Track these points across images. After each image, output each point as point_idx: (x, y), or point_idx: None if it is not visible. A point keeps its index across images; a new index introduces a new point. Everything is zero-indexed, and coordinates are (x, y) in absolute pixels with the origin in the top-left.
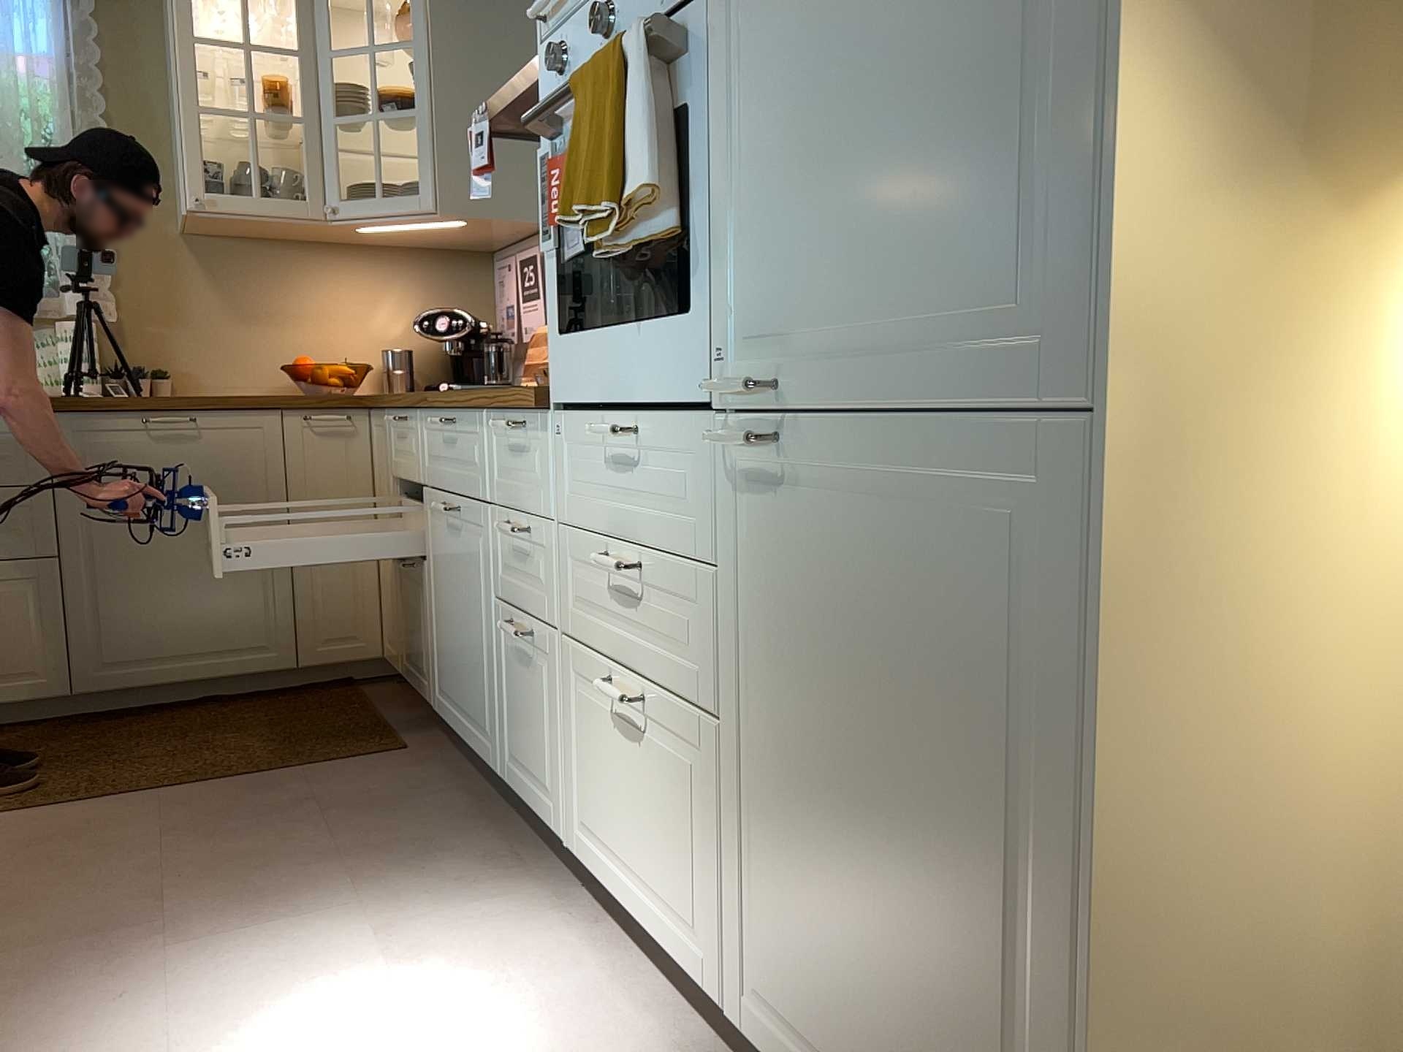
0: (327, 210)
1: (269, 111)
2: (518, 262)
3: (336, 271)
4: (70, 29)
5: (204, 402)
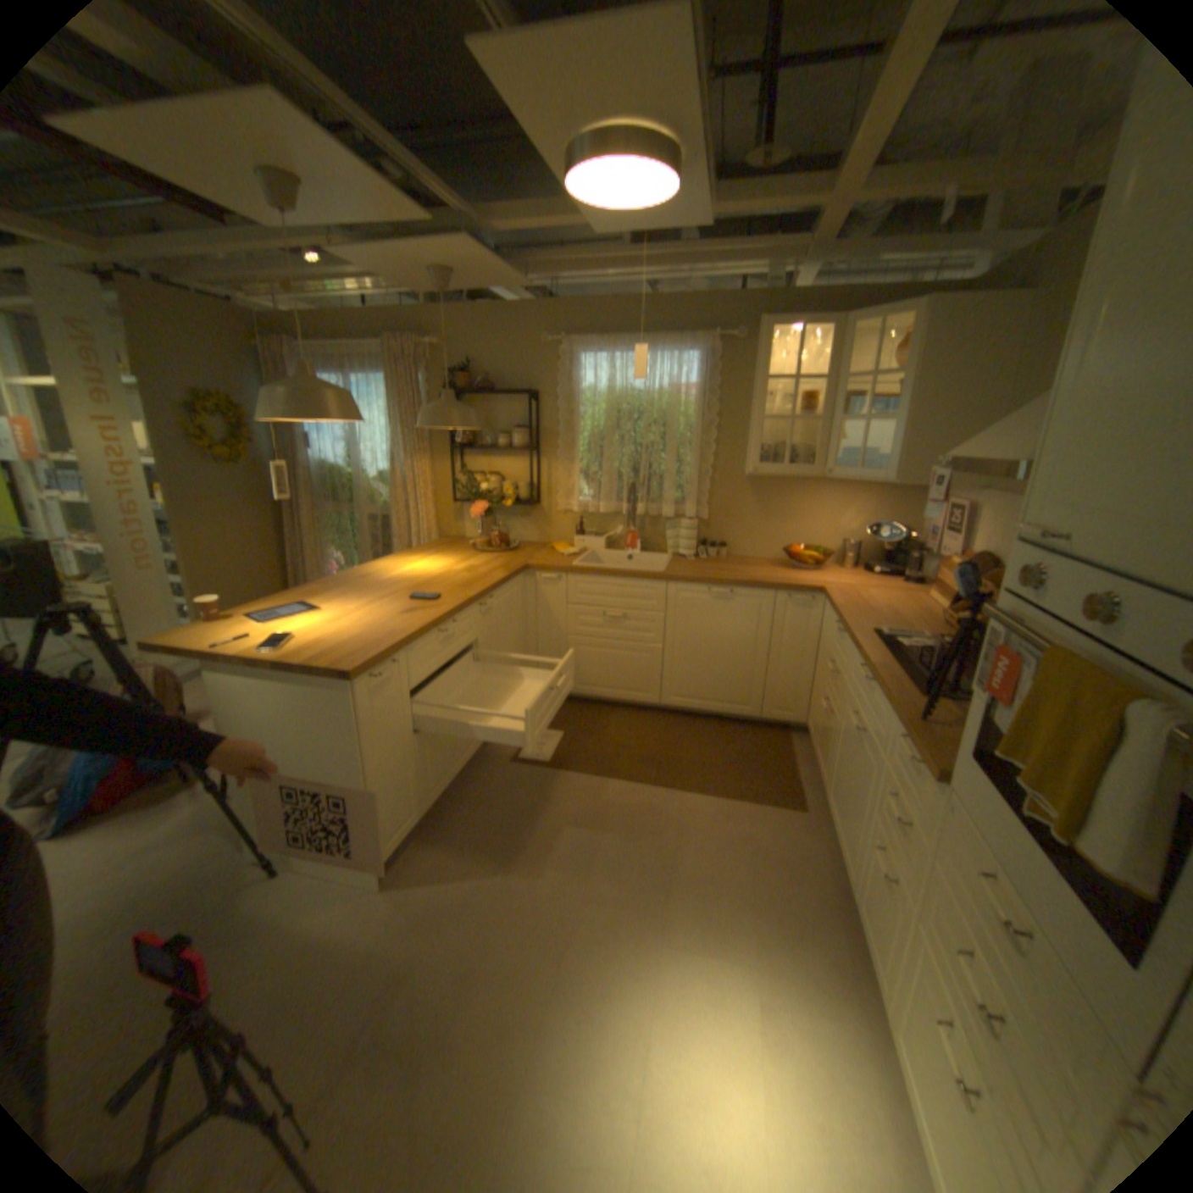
0: (825, 471)
1: (802, 412)
2: (950, 506)
3: (825, 493)
4: (707, 370)
5: (738, 584)
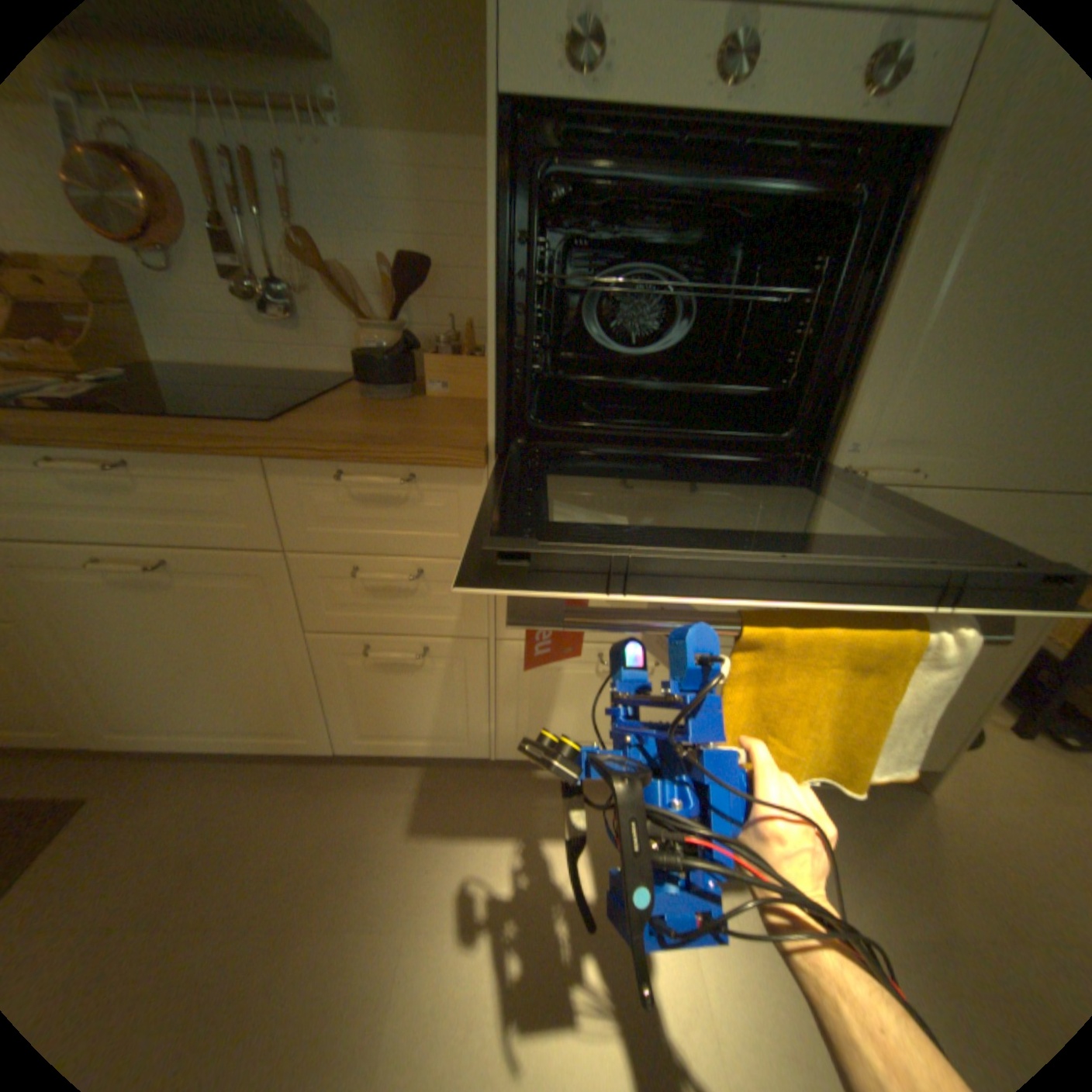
0: None
1: None
2: None
3: None
4: None
5: None
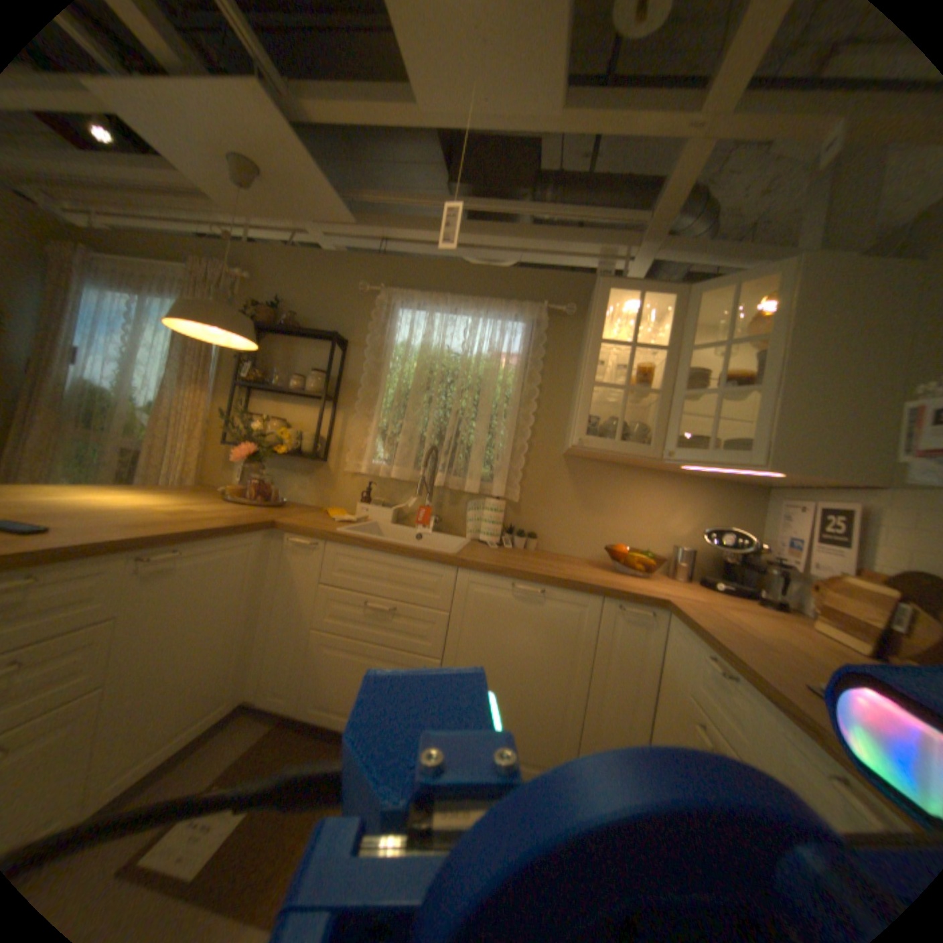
0: (664, 454)
1: (637, 385)
2: (820, 511)
3: (651, 489)
4: (532, 340)
5: (553, 581)
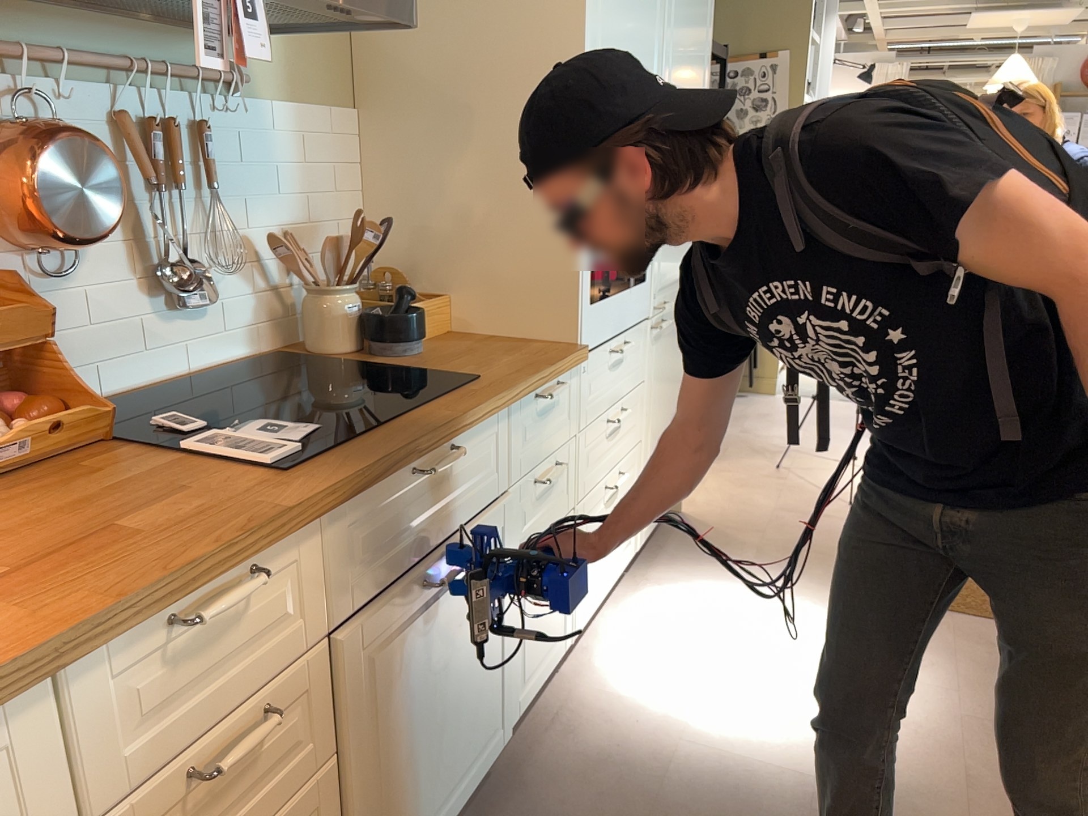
0: None
1: None
2: None
3: None
4: None
5: None
